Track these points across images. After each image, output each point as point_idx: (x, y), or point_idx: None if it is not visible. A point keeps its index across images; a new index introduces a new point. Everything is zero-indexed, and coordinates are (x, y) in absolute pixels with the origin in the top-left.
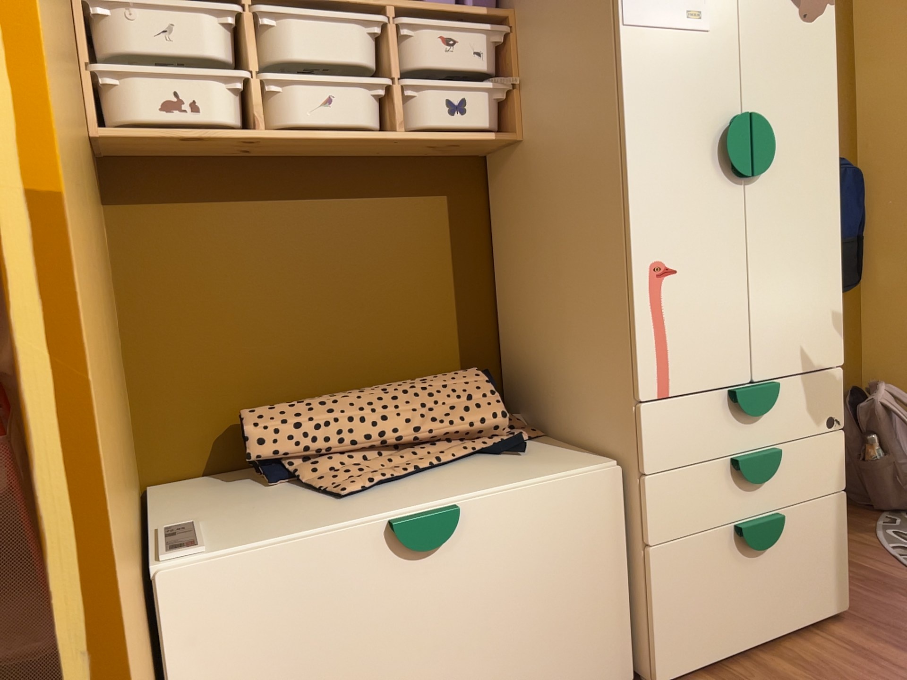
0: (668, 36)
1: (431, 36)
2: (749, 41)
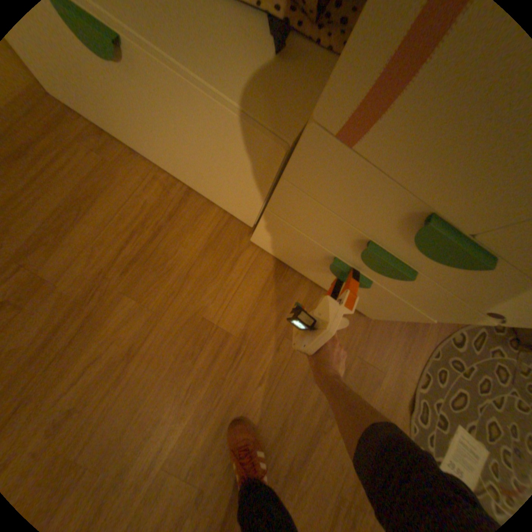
0: None
1: None
2: None
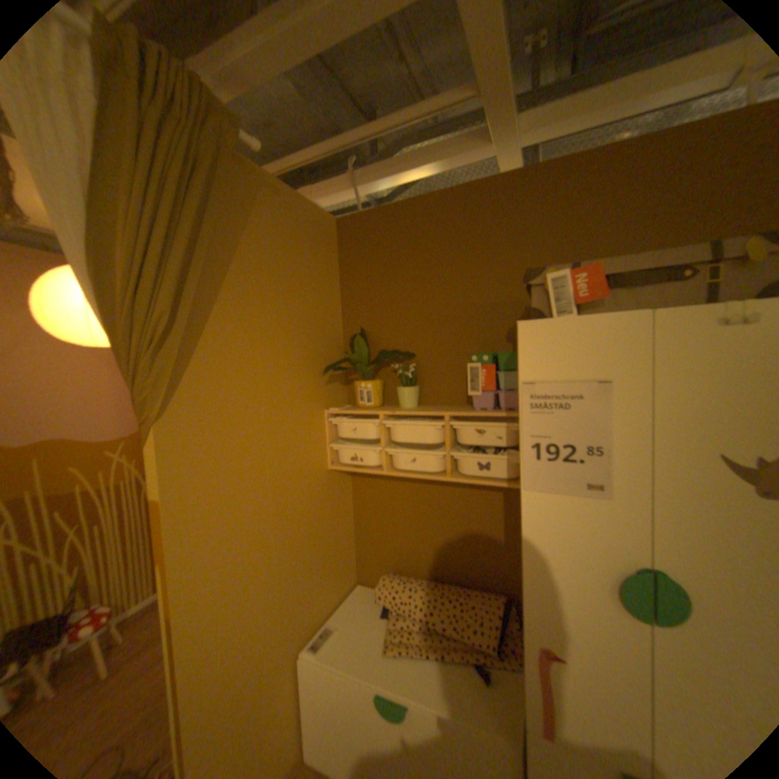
0: (567, 499)
1: (467, 431)
2: (670, 511)
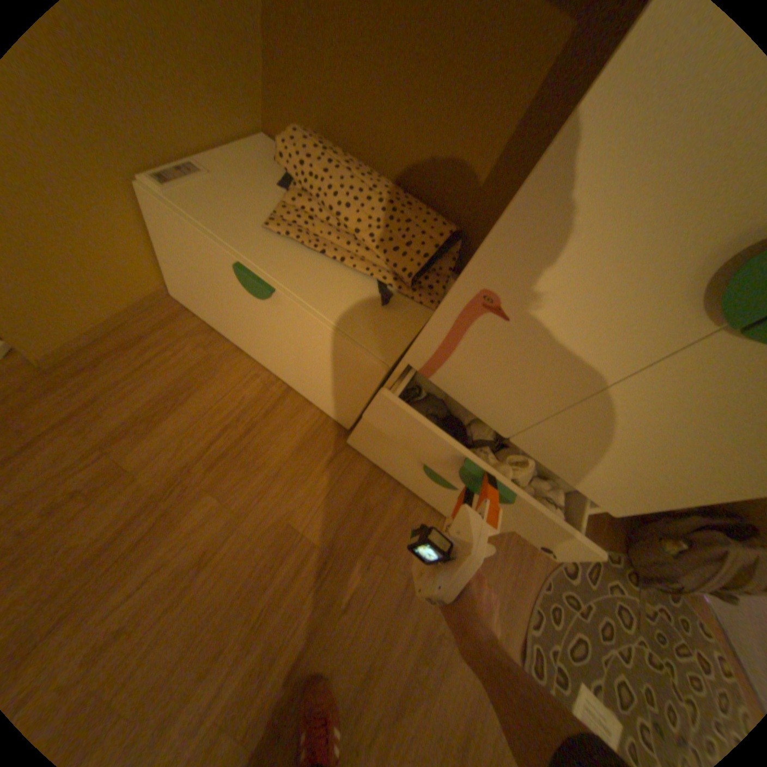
0: None
1: None
2: None
